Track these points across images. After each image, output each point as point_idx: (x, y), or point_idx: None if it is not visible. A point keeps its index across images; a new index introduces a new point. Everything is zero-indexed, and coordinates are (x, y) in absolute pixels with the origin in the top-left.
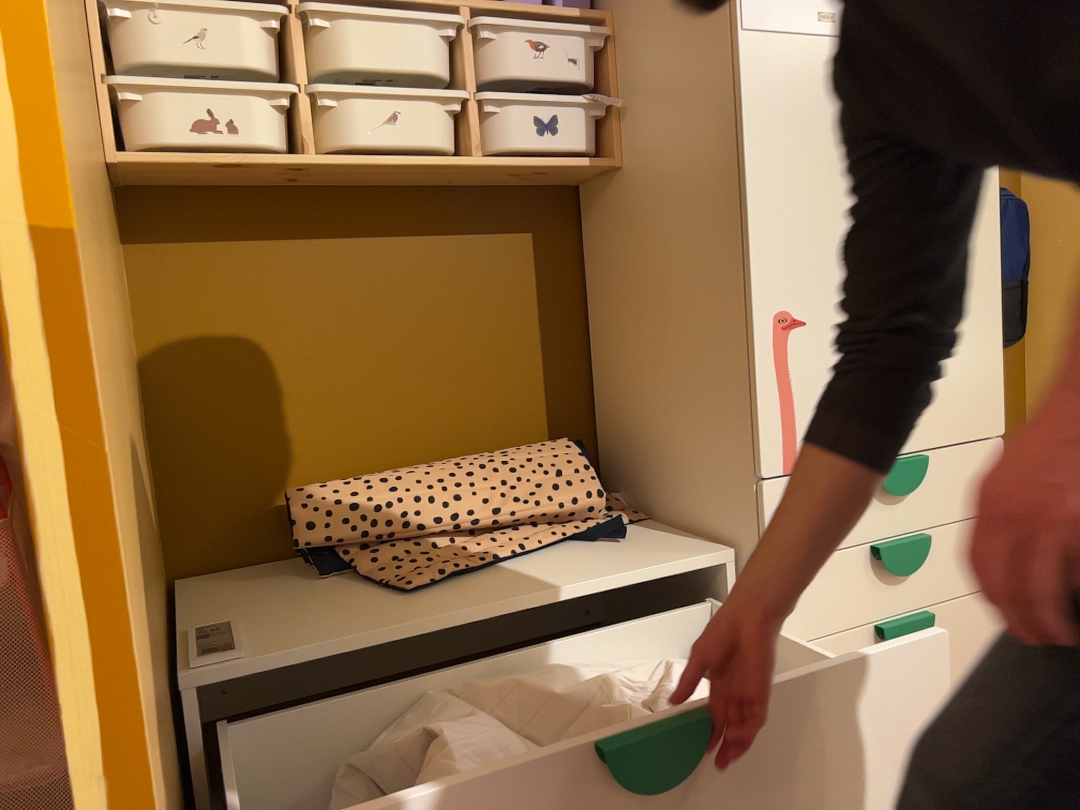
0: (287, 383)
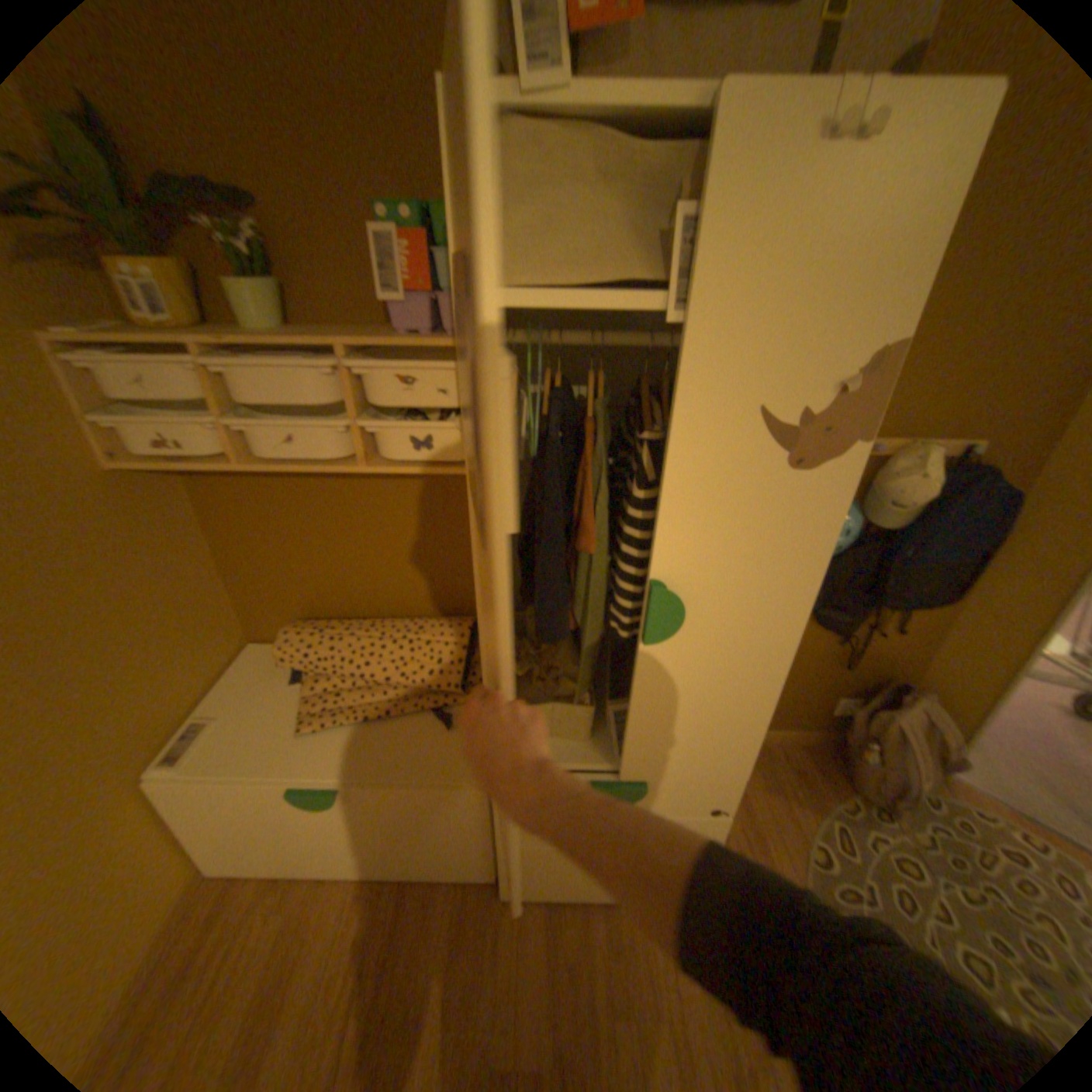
0: (293, 559)
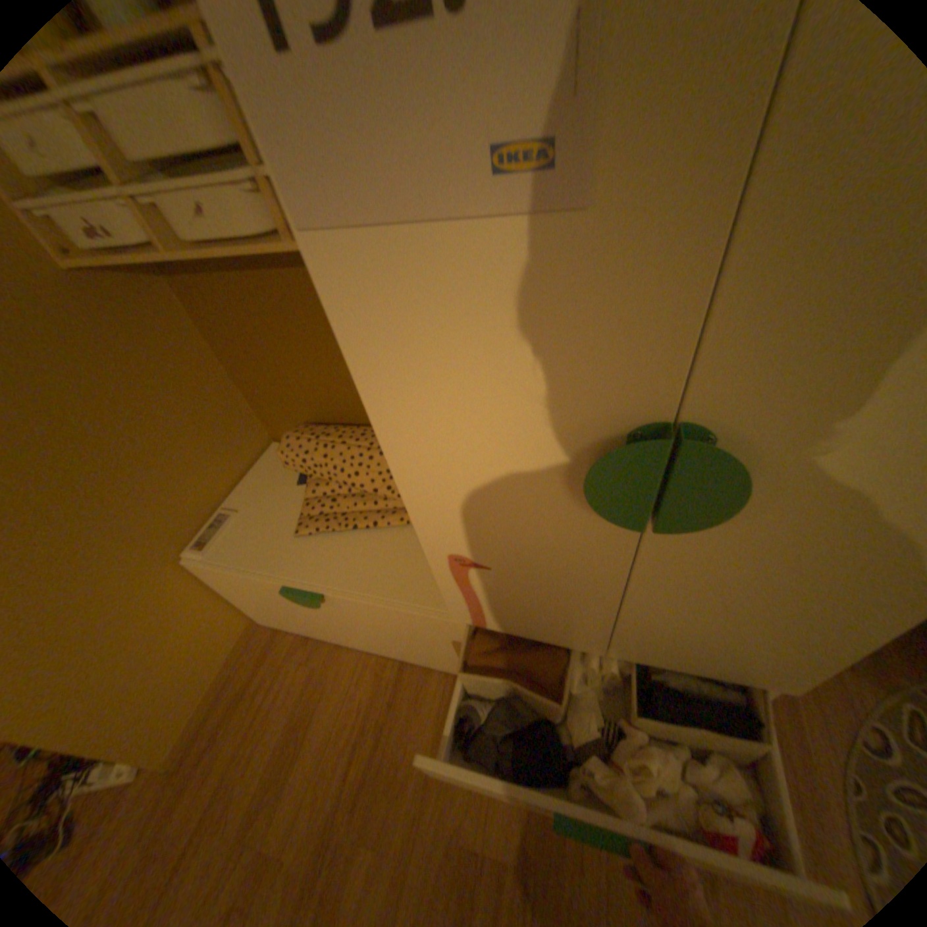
0: (284, 364)
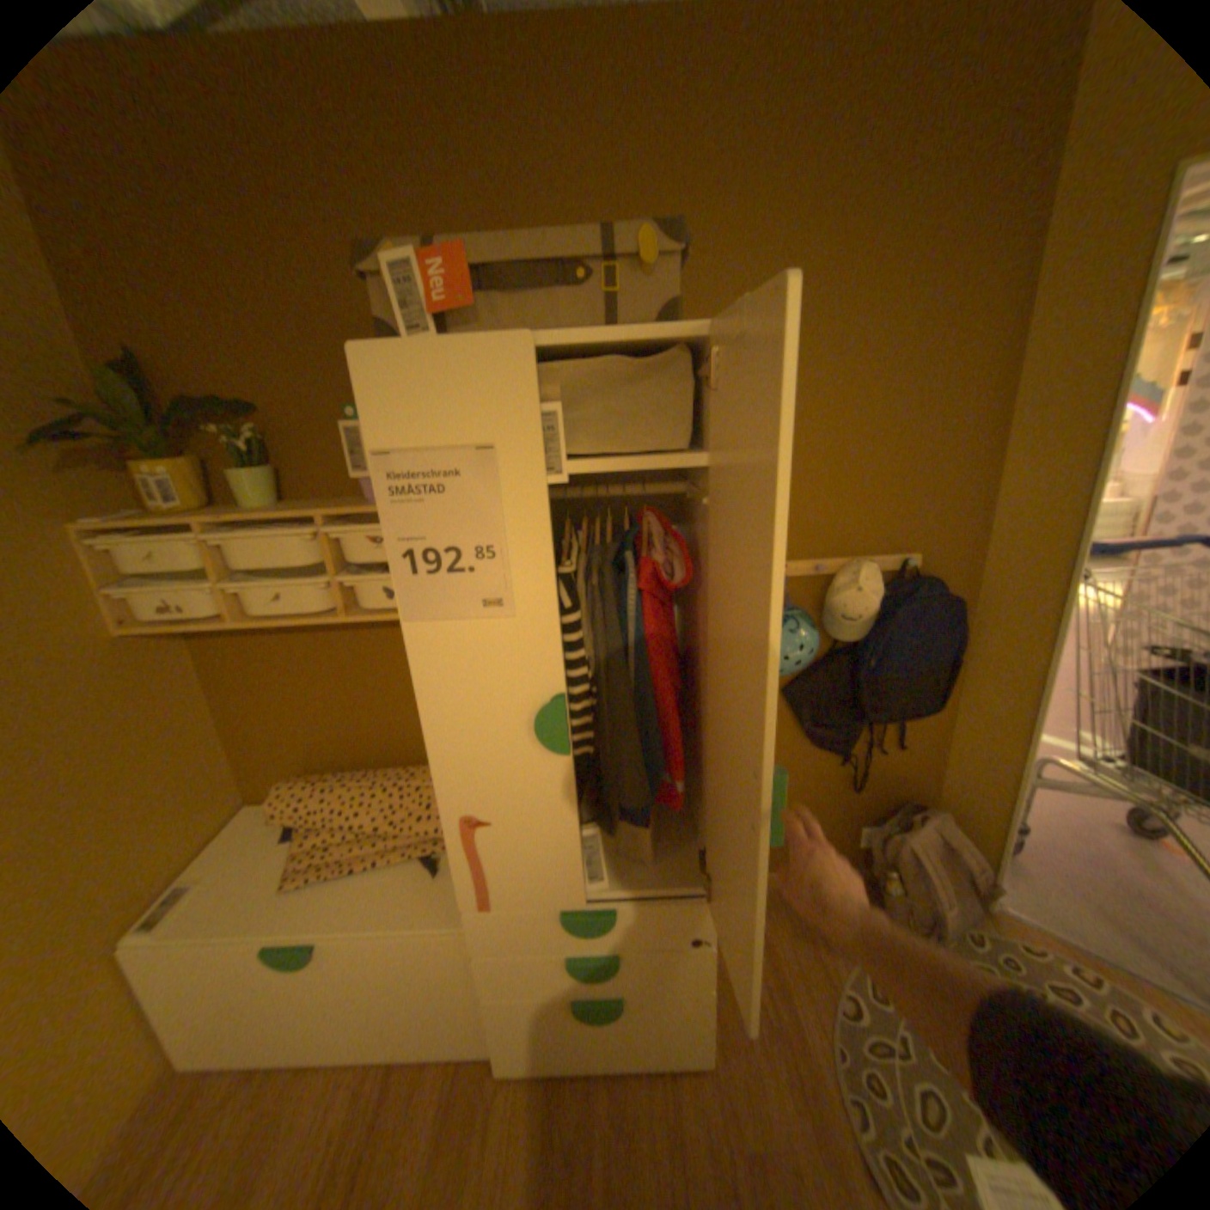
0: (288, 714)
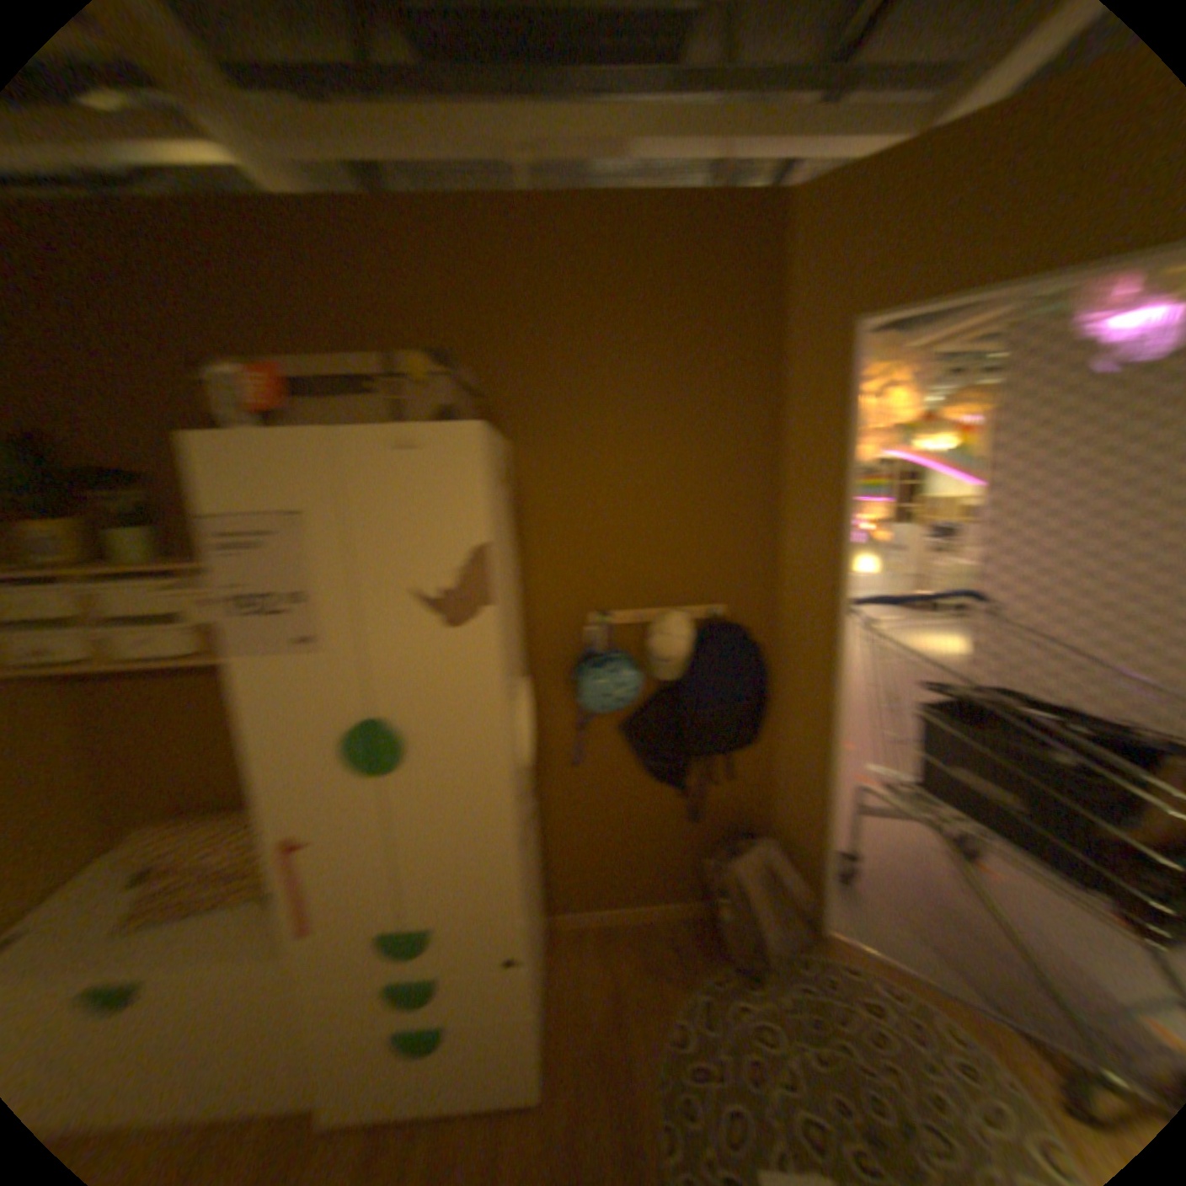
0: (146, 761)
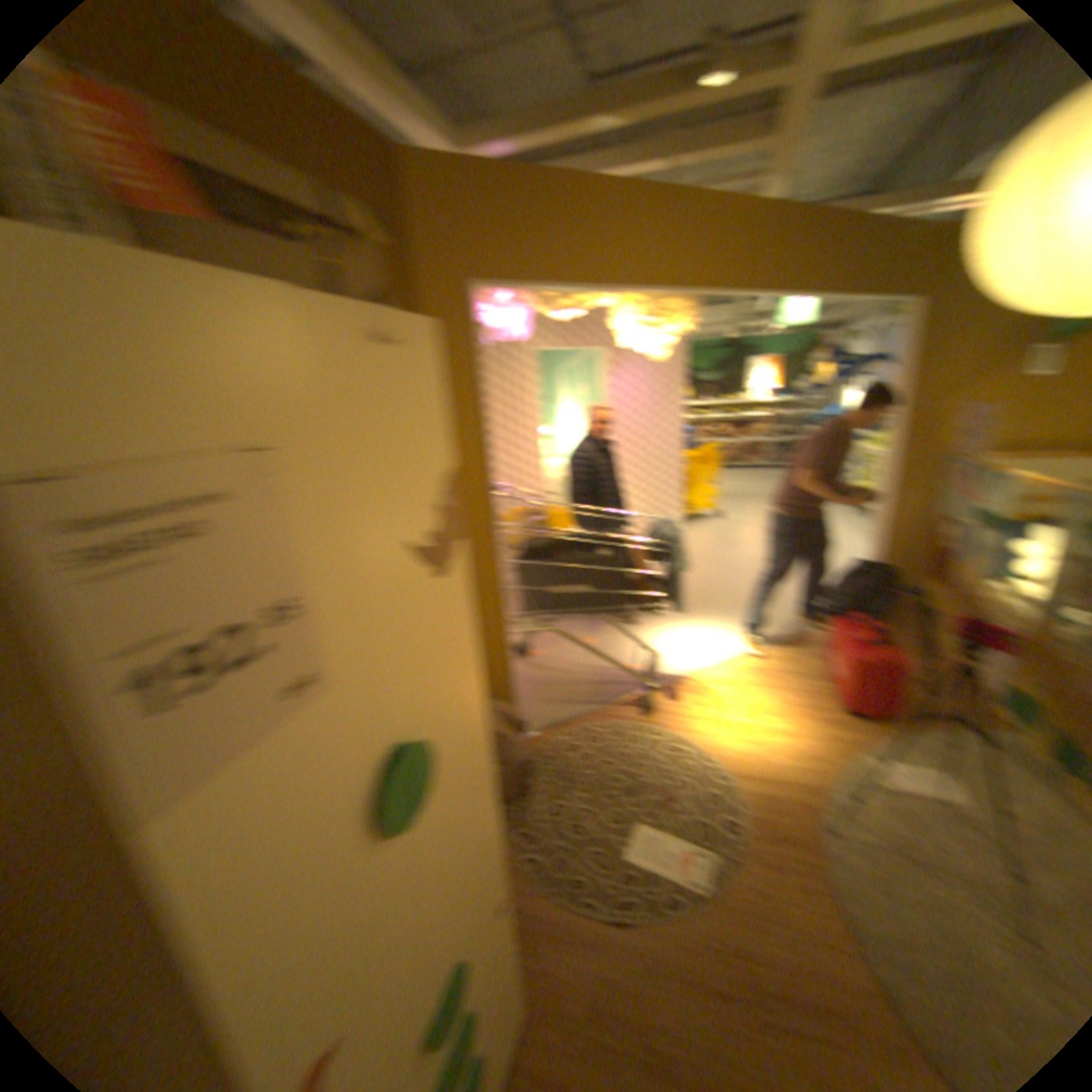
0: None
